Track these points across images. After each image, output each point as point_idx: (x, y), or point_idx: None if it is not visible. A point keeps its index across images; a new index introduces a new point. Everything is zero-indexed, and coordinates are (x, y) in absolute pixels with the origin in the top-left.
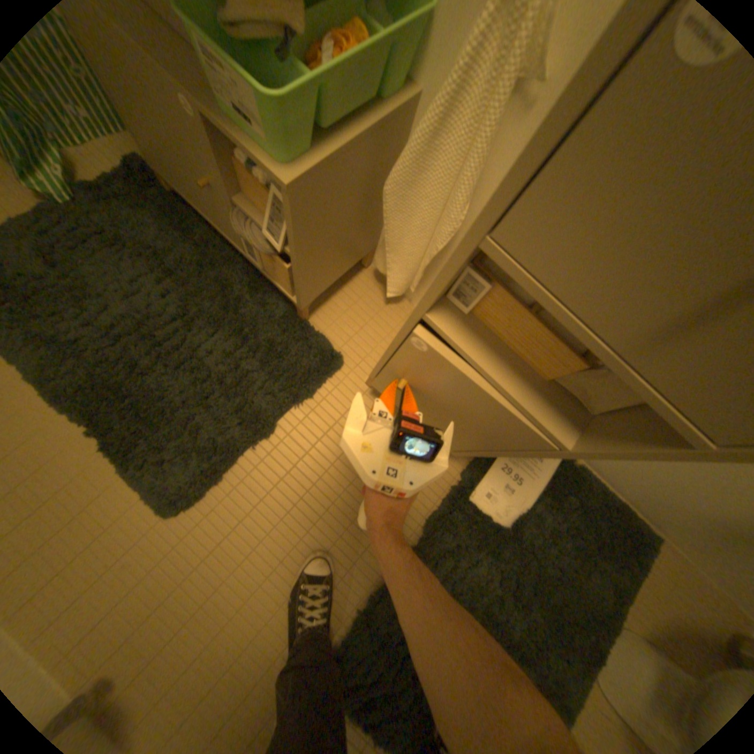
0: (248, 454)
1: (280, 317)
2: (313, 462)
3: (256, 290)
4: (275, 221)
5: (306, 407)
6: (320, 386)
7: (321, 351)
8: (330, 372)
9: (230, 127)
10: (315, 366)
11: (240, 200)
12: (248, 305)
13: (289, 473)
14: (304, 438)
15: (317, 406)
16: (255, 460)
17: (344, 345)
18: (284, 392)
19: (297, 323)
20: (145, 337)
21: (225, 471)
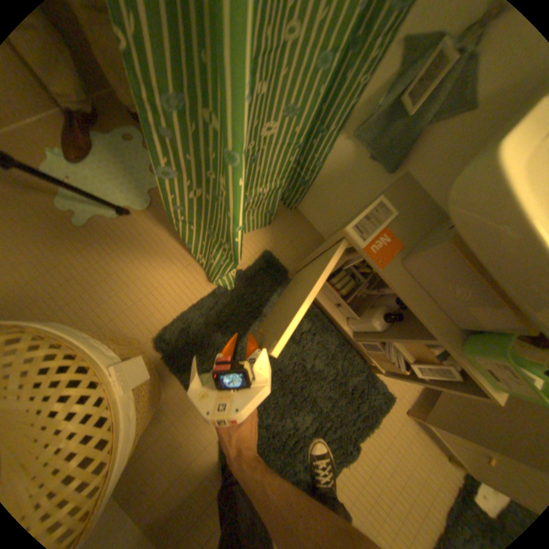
0: (348, 474)
1: (361, 372)
2: (382, 475)
3: (345, 352)
4: (432, 371)
5: (376, 434)
6: (385, 421)
7: (385, 396)
8: (391, 411)
9: (470, 368)
10: (383, 408)
11: (397, 343)
12: (341, 362)
13: (369, 484)
14: (375, 458)
15: (381, 433)
16: (349, 476)
17: (393, 387)
18: (366, 427)
19: (371, 376)
20: (286, 390)
21: (337, 488)
